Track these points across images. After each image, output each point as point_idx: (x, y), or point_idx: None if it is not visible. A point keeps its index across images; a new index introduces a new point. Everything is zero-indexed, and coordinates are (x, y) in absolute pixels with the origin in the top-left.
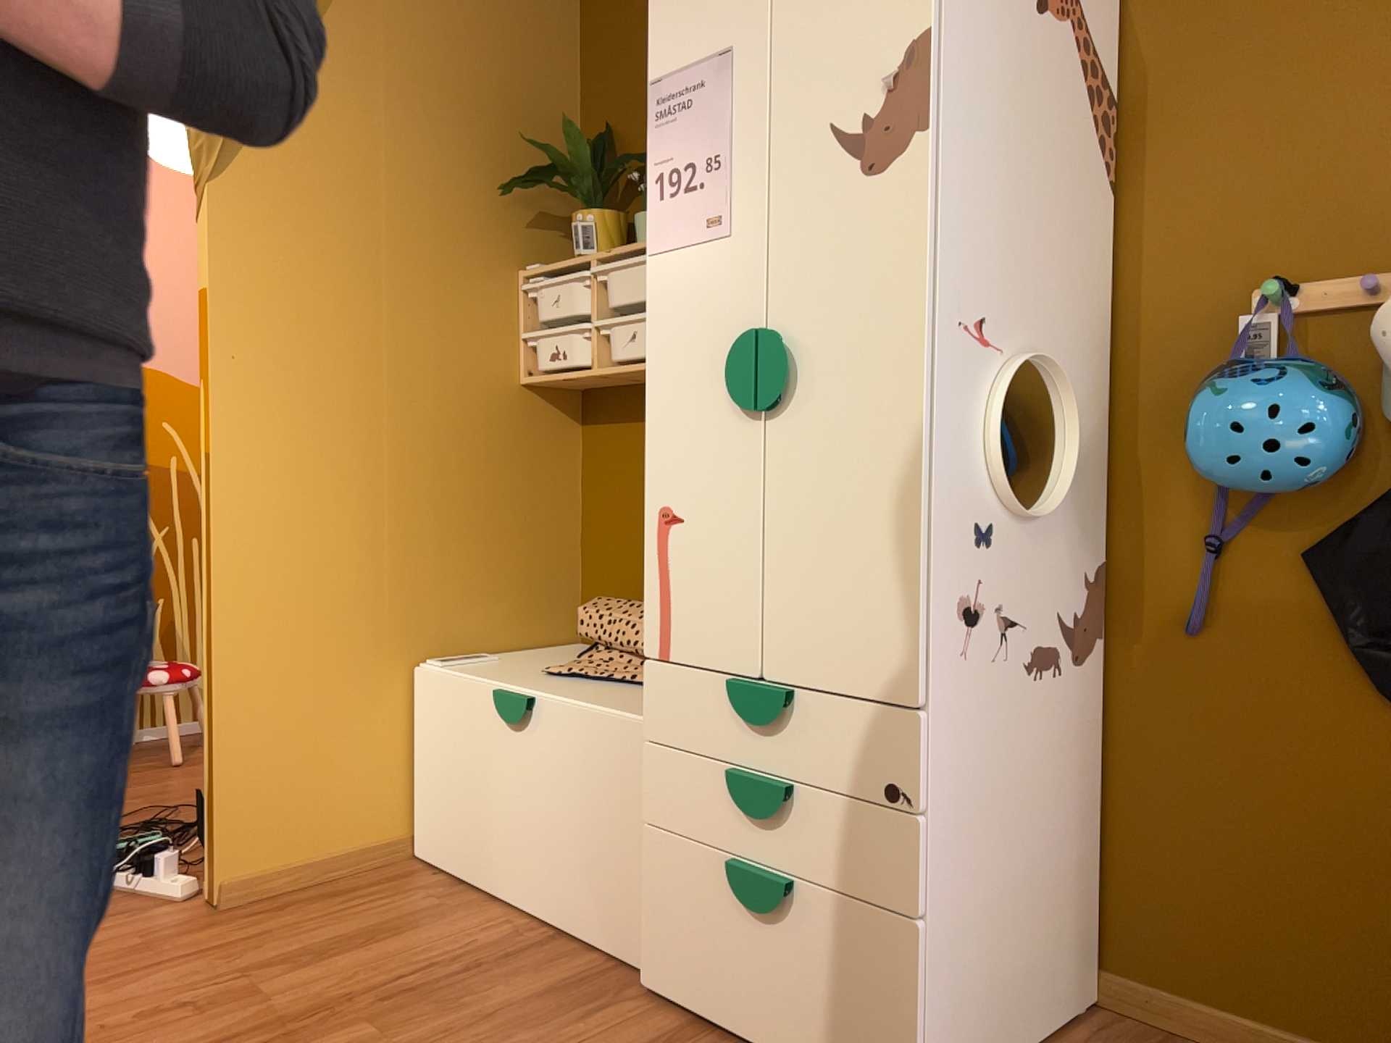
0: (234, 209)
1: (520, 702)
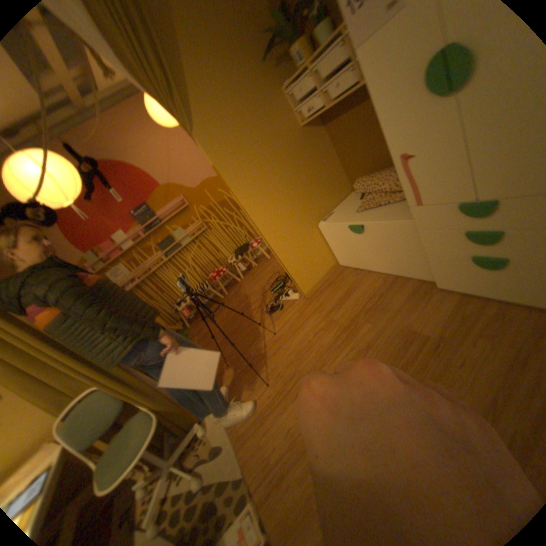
0: (201, 135)
1: (360, 226)
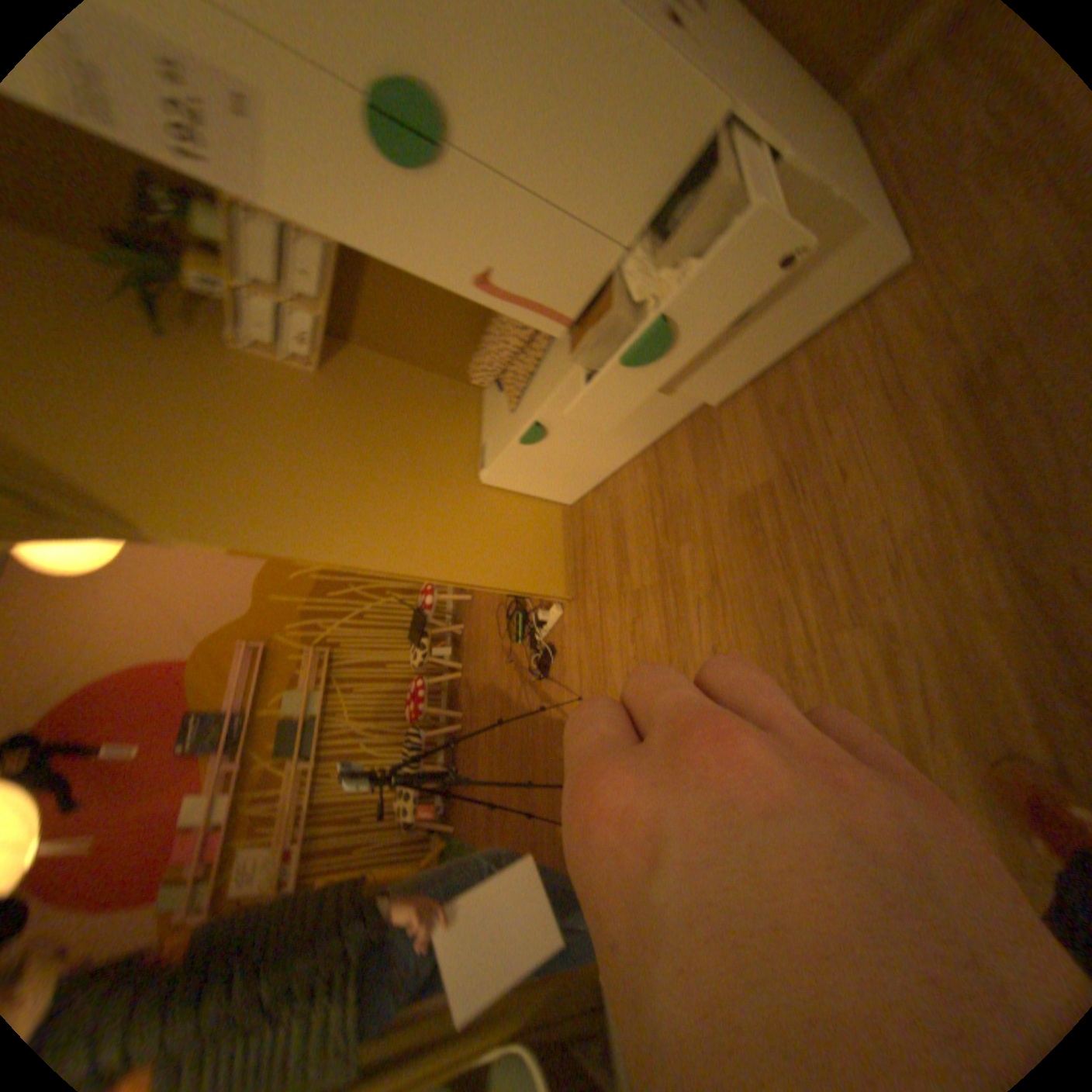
0: (162, 525)
1: (535, 427)
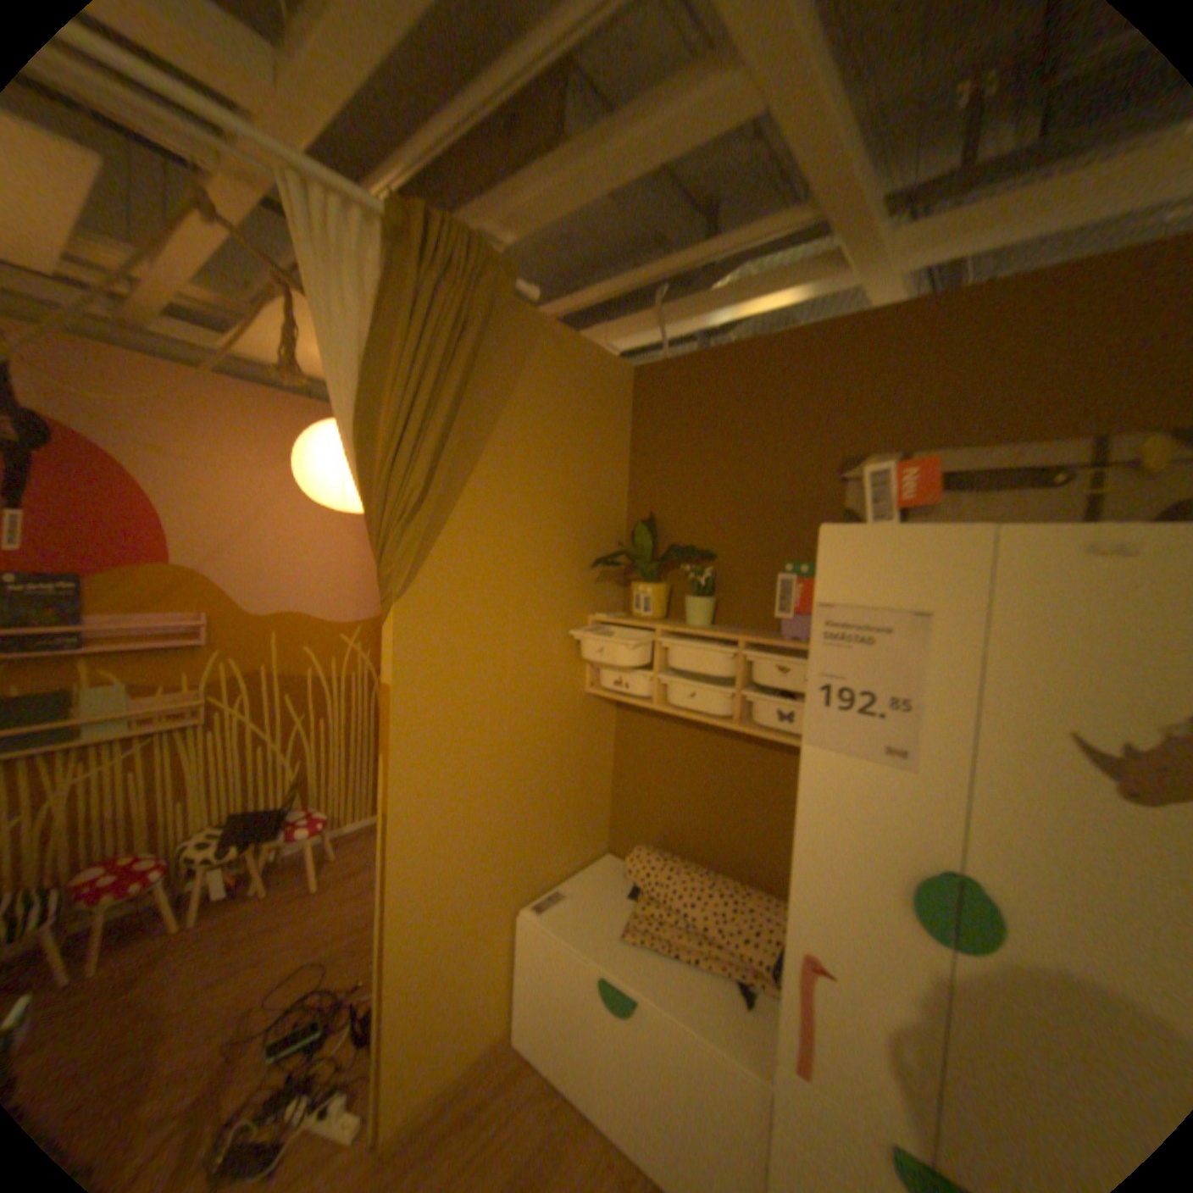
0: (411, 620)
1: (628, 1008)
